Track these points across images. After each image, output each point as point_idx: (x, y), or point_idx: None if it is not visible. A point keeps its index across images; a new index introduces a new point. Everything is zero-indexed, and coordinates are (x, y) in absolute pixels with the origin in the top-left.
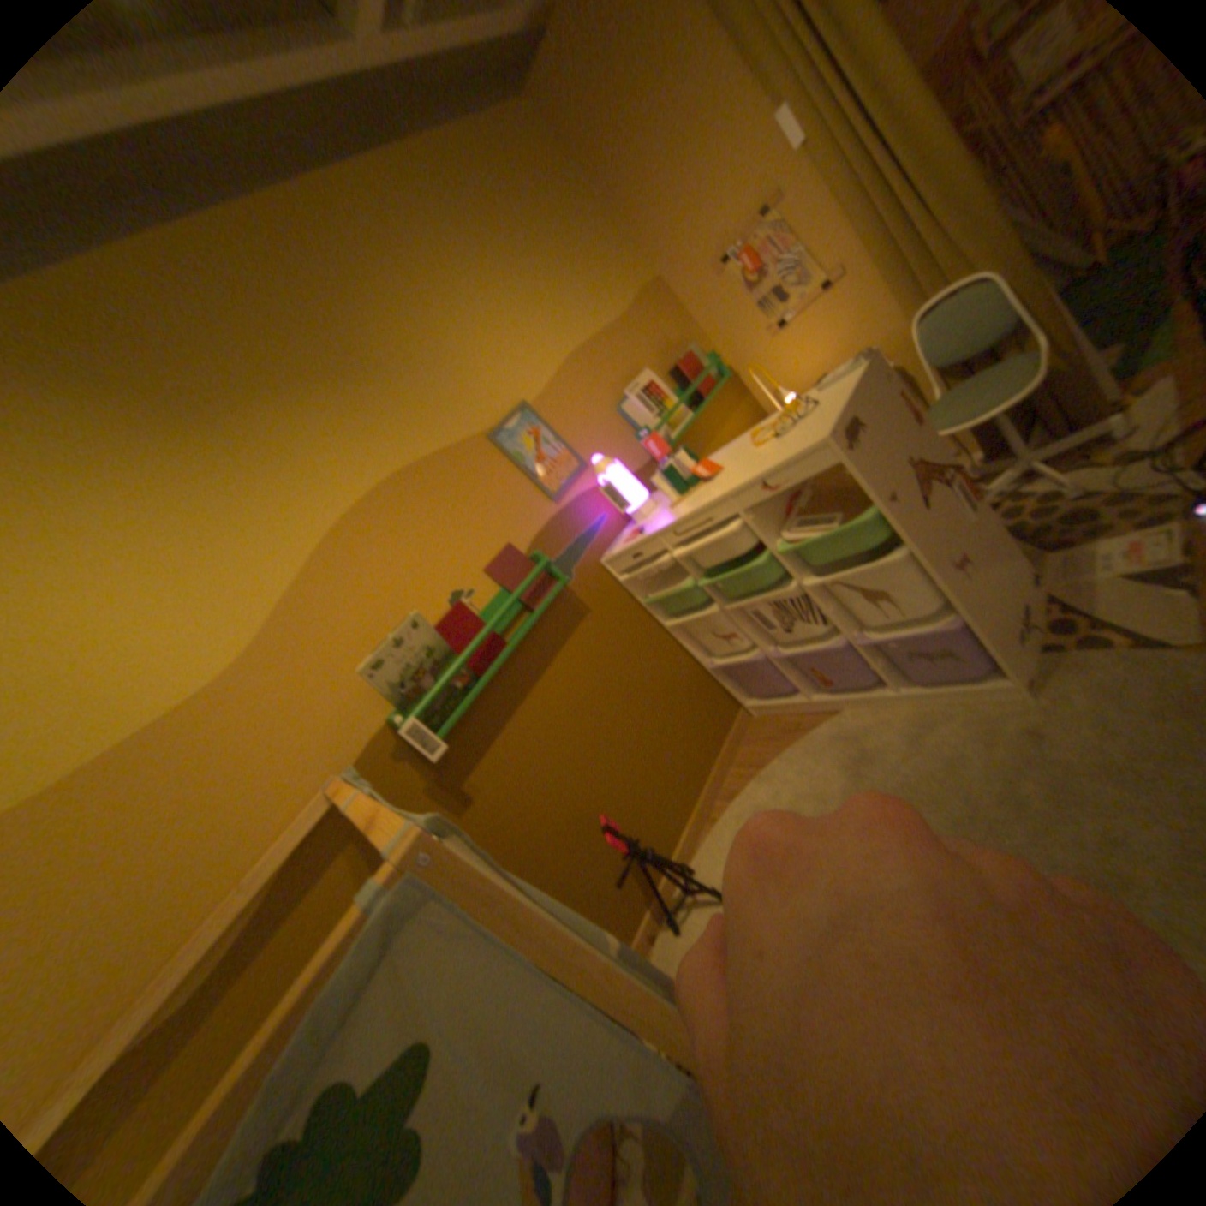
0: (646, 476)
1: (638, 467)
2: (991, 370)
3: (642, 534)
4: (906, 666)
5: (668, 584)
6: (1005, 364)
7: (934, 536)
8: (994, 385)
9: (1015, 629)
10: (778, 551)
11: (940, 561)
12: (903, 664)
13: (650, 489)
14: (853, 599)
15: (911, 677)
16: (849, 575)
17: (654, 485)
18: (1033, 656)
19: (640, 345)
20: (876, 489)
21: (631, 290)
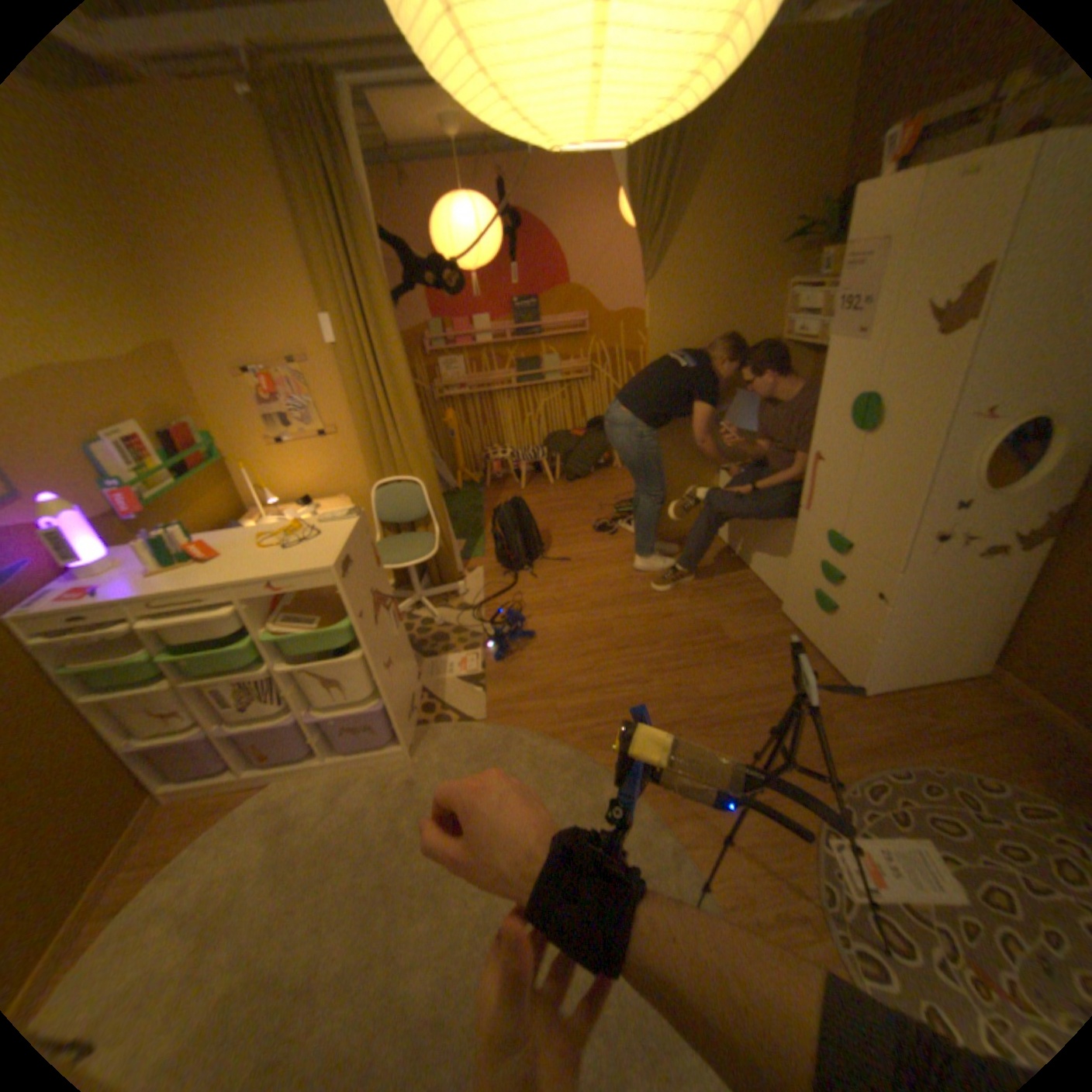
0: (96, 529)
1: (88, 517)
2: (408, 537)
3: (90, 598)
4: (328, 741)
5: (100, 655)
6: (416, 536)
7: (374, 646)
8: (410, 548)
9: (404, 711)
10: (246, 637)
11: (372, 662)
12: (326, 739)
13: (97, 544)
14: (303, 685)
15: (331, 750)
16: (304, 665)
17: (103, 540)
18: (409, 729)
19: (127, 395)
20: (342, 605)
21: (133, 341)
